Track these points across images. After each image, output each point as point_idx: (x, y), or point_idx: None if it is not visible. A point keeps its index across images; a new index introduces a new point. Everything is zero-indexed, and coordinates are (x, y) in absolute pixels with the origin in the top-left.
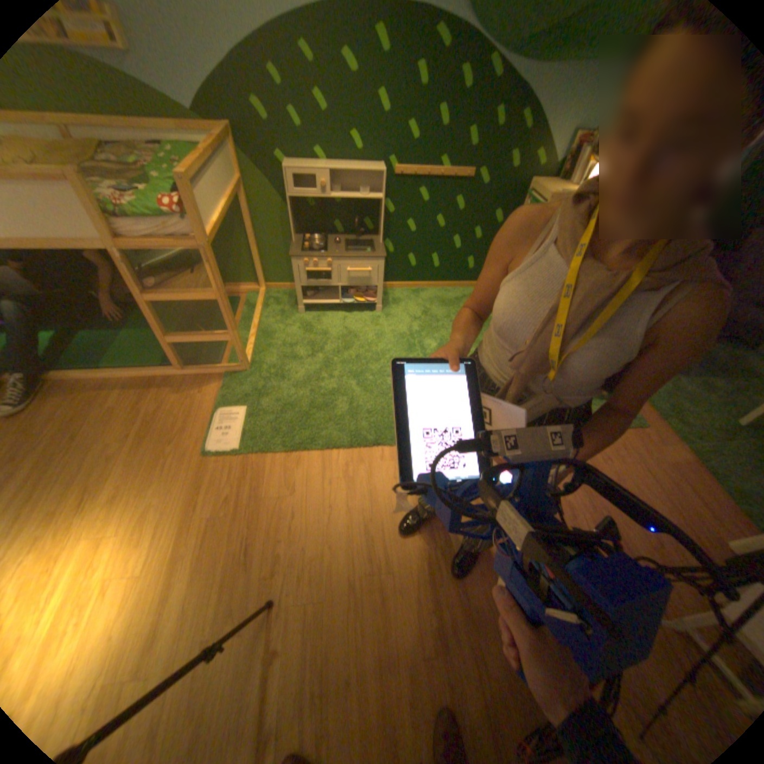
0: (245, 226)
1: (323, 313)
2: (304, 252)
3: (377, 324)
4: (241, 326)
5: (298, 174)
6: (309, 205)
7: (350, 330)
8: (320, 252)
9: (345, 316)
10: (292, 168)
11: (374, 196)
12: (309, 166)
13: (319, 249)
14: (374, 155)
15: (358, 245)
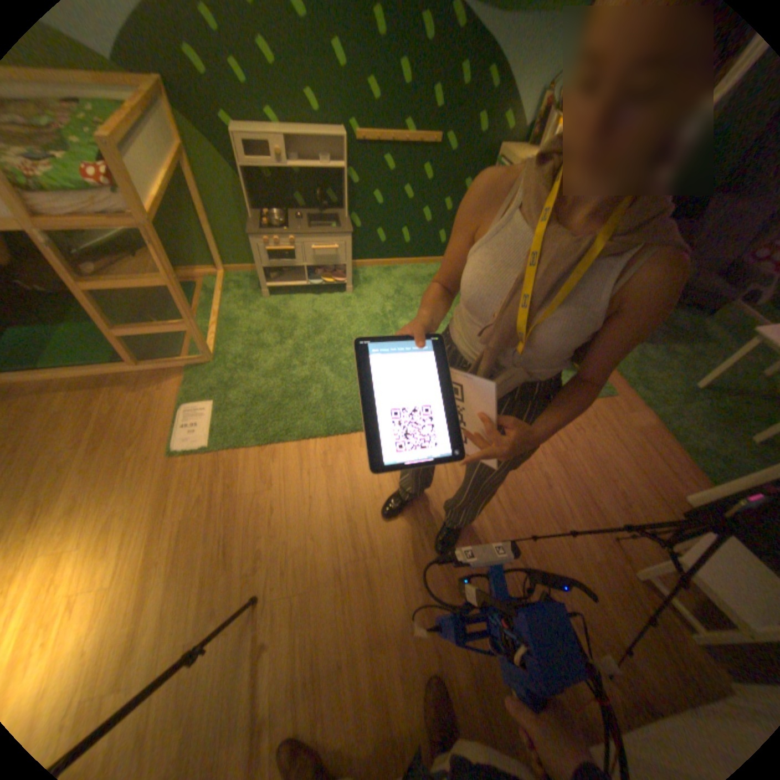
0: (194, 201)
1: (290, 296)
2: (263, 229)
3: (348, 306)
4: (200, 314)
5: (248, 140)
6: (265, 175)
7: (320, 313)
8: (281, 229)
9: (314, 298)
10: (240, 133)
11: (336, 165)
12: (260, 130)
13: (280, 226)
14: (333, 118)
15: (322, 220)
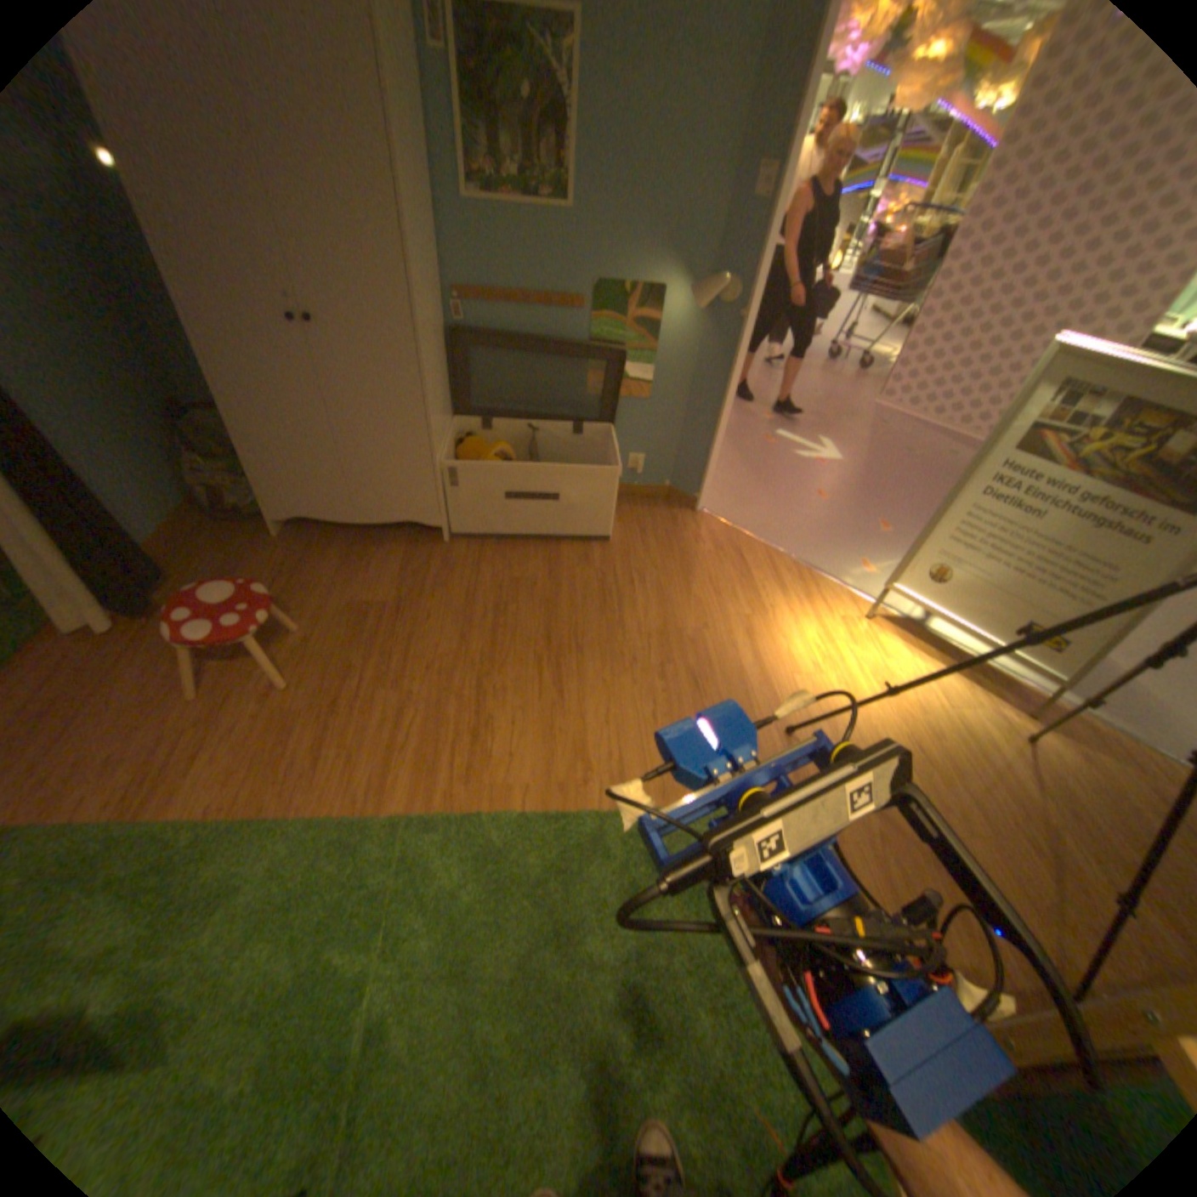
0: None
1: None
2: None
3: None
4: None
5: None
6: None
7: None
8: None
9: None
10: None
11: None
12: None
13: None
14: None
15: None
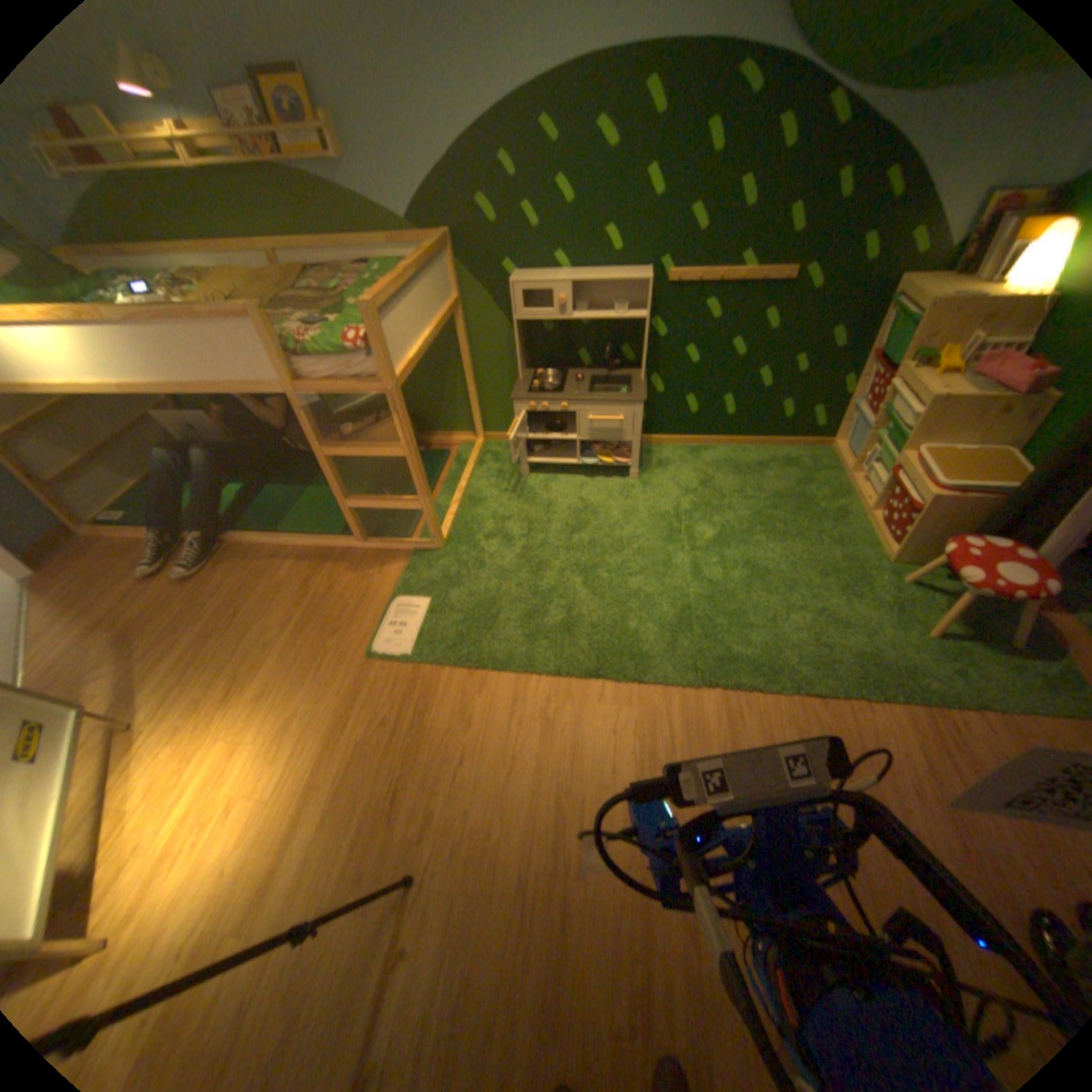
0: (462, 360)
1: (554, 476)
2: (531, 393)
3: (628, 497)
4: (445, 490)
5: (528, 290)
6: (545, 329)
7: (587, 503)
8: (553, 393)
9: (584, 482)
10: (521, 282)
11: (634, 315)
12: (545, 278)
13: (552, 389)
14: (639, 257)
15: (610, 383)
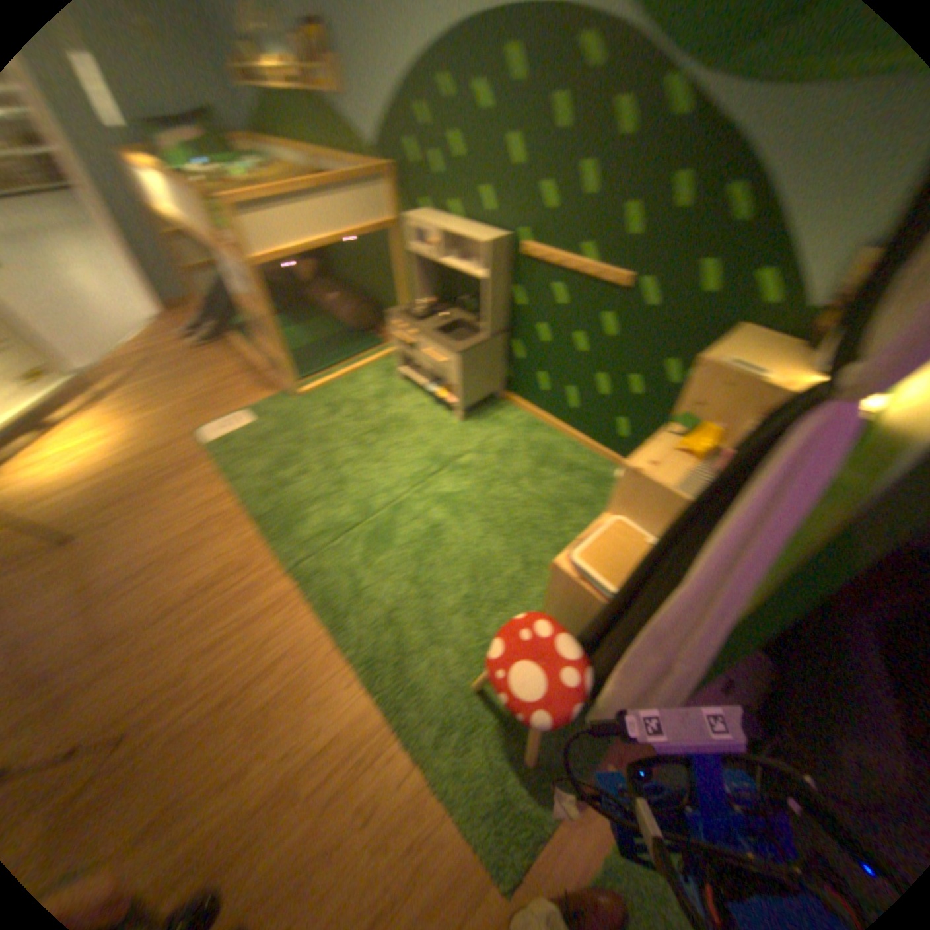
0: (394, 273)
1: (414, 392)
2: (402, 315)
3: (436, 432)
4: (346, 366)
5: (412, 228)
6: (443, 267)
7: (406, 421)
8: (414, 321)
9: (425, 406)
10: (410, 220)
11: (481, 275)
12: (428, 221)
13: (413, 318)
14: (502, 223)
15: (468, 332)
